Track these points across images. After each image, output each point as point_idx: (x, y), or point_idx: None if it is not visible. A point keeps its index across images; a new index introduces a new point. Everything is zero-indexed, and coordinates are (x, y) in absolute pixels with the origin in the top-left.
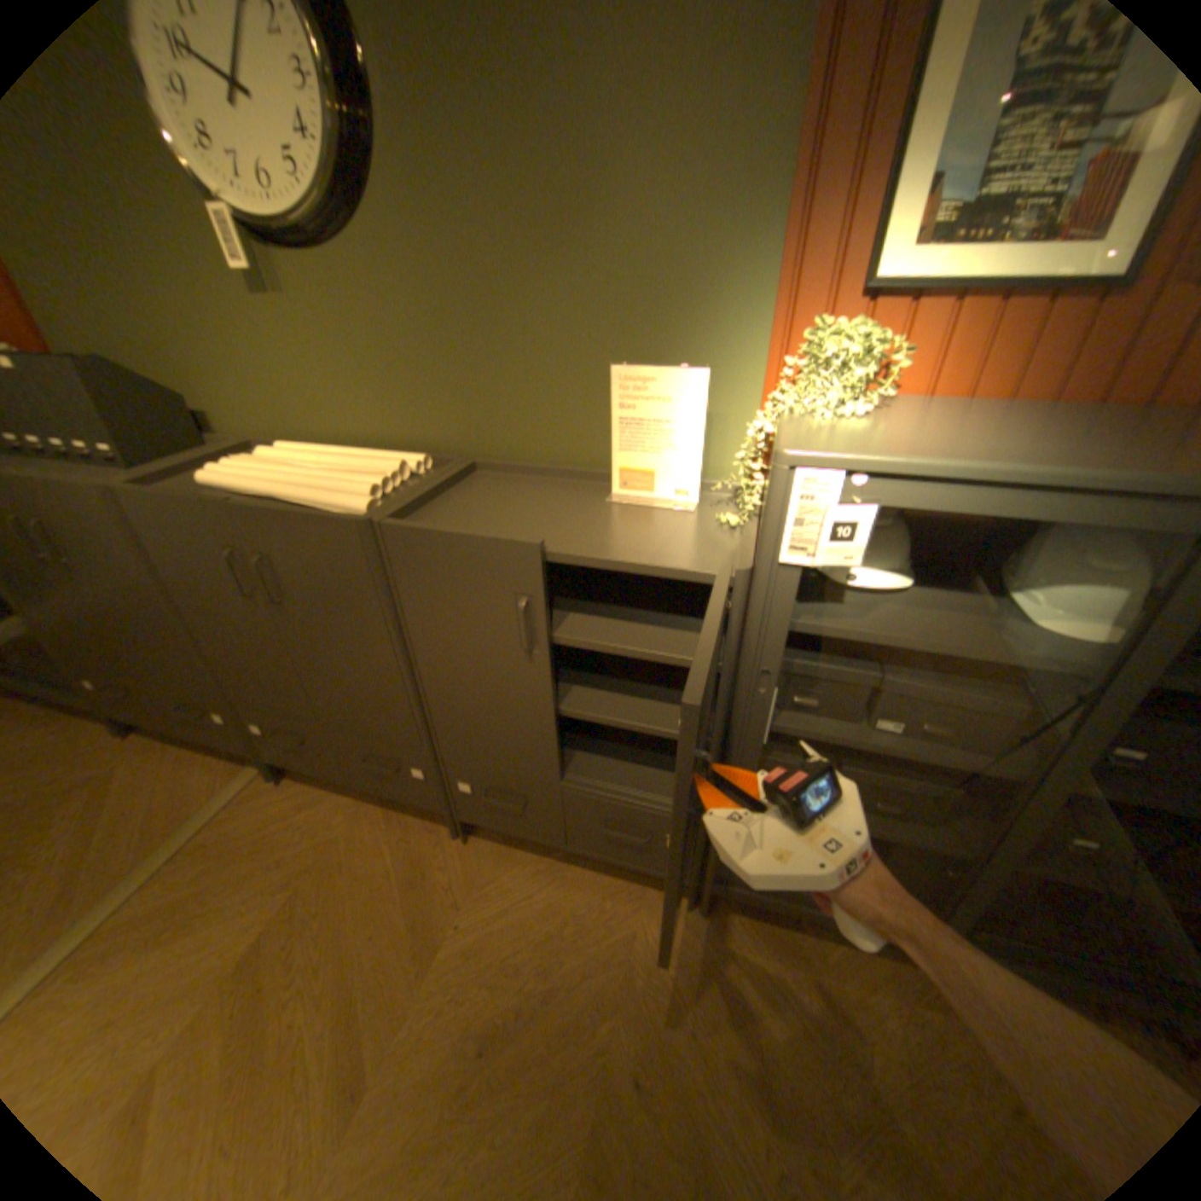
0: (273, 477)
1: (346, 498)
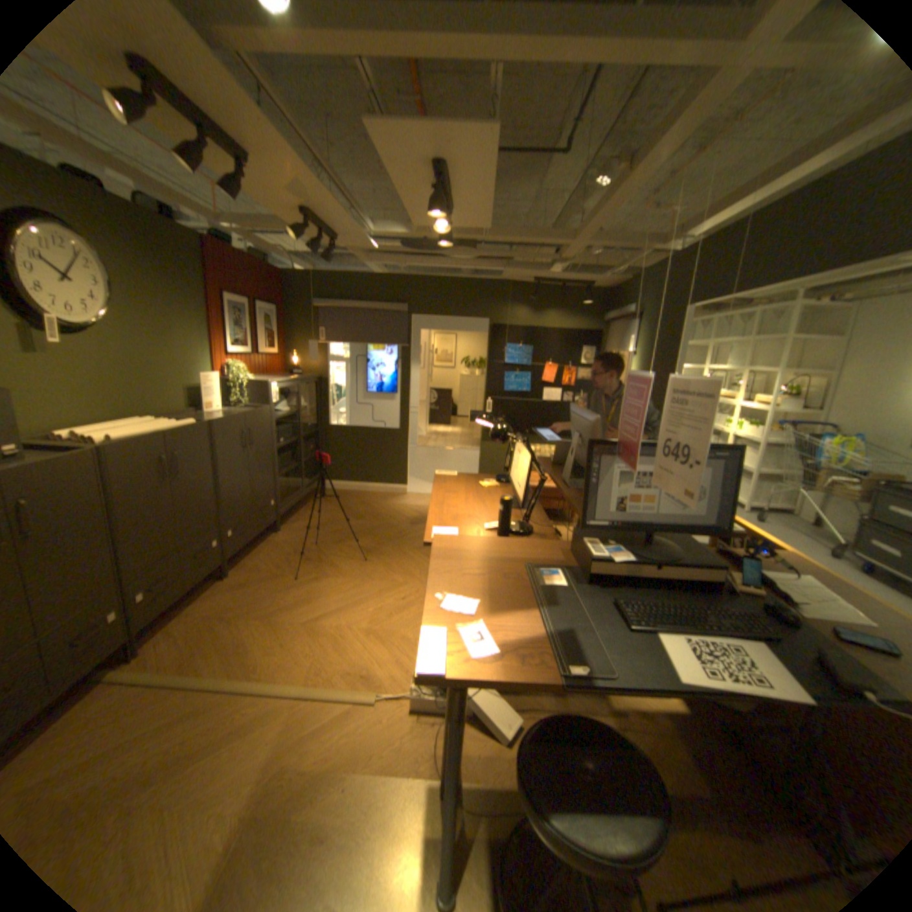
0: (137, 428)
1: (186, 420)
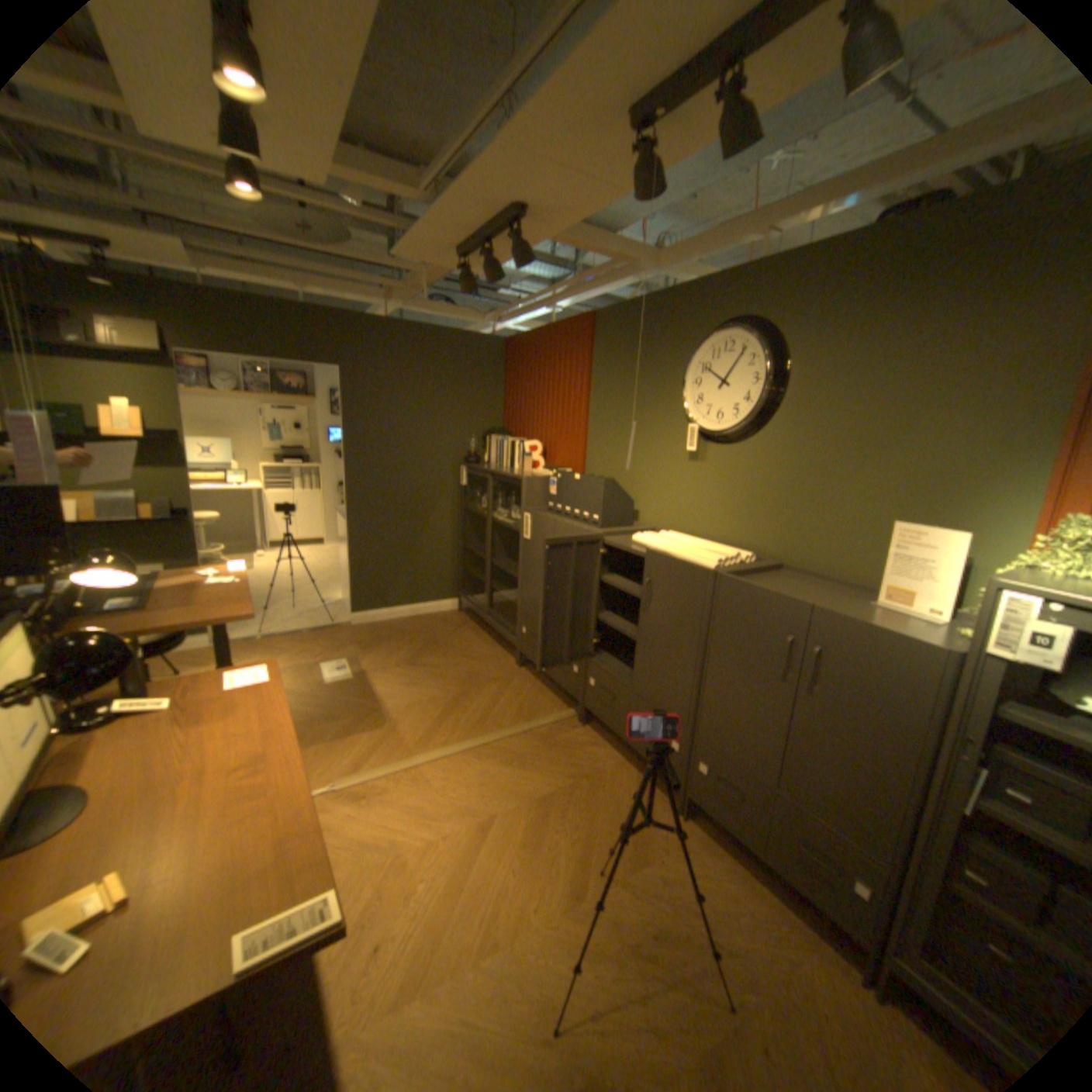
0: (671, 545)
1: (707, 561)
